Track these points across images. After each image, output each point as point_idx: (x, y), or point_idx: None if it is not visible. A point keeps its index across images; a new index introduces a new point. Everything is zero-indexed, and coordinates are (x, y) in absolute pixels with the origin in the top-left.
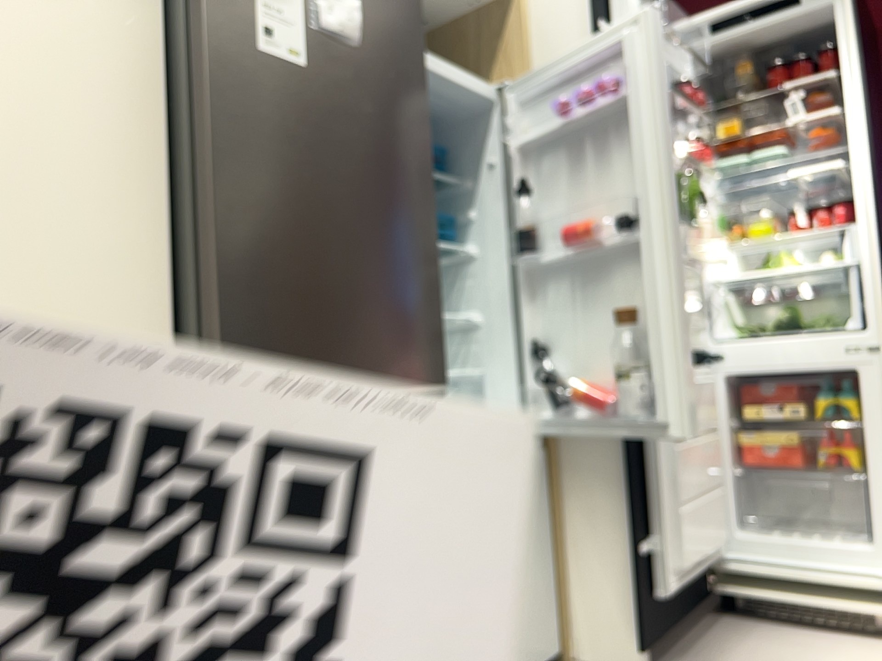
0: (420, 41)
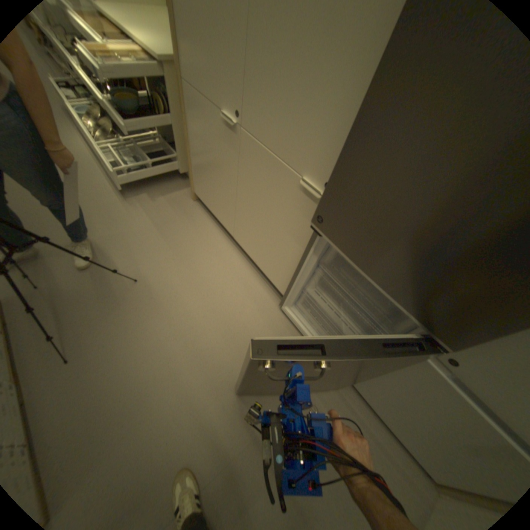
0: None
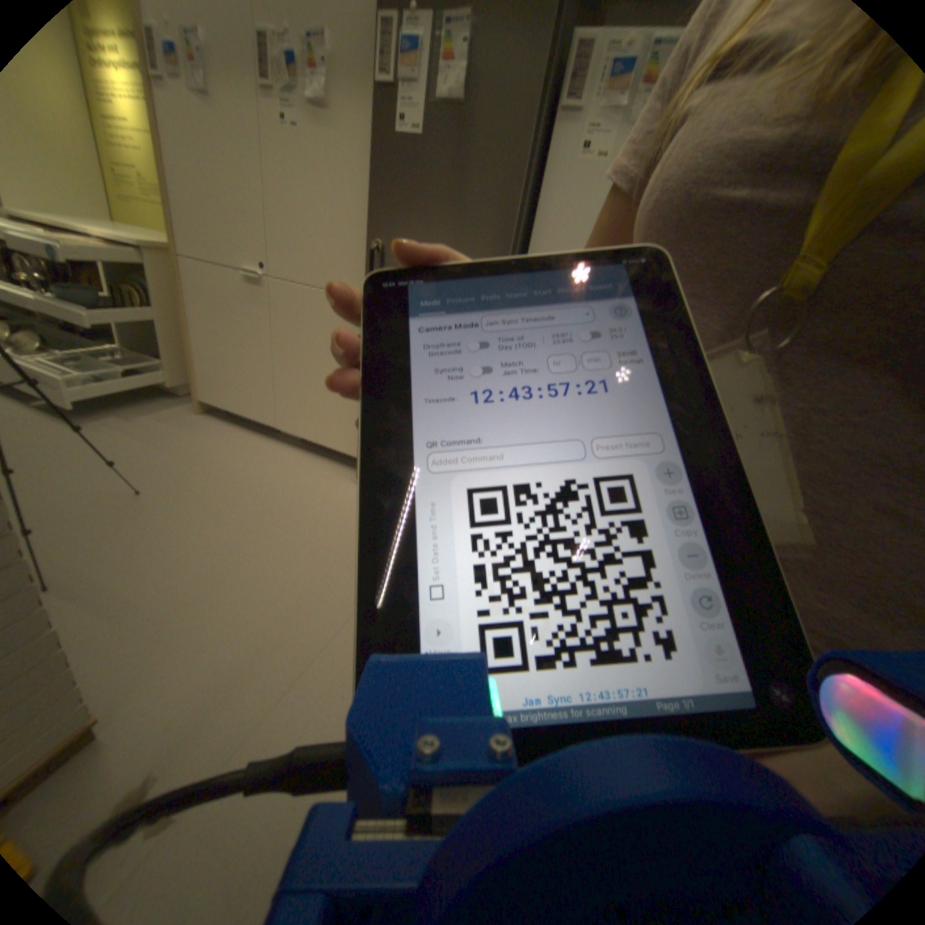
0: (539, 69)
